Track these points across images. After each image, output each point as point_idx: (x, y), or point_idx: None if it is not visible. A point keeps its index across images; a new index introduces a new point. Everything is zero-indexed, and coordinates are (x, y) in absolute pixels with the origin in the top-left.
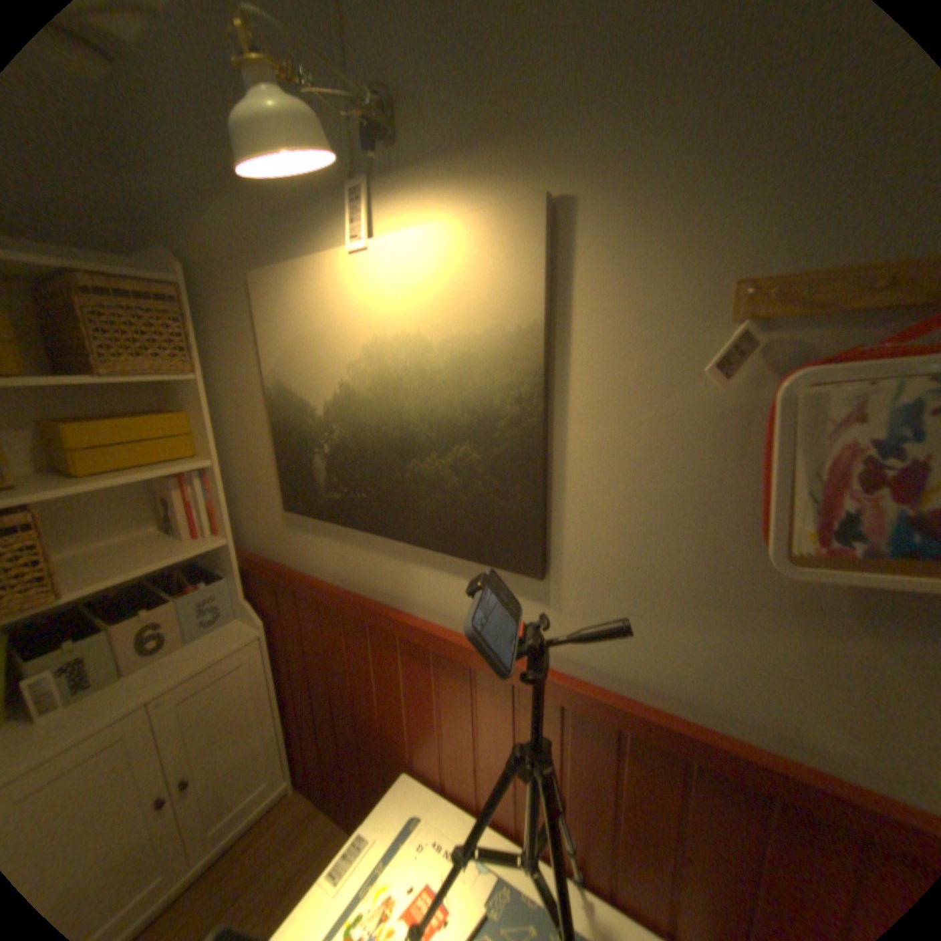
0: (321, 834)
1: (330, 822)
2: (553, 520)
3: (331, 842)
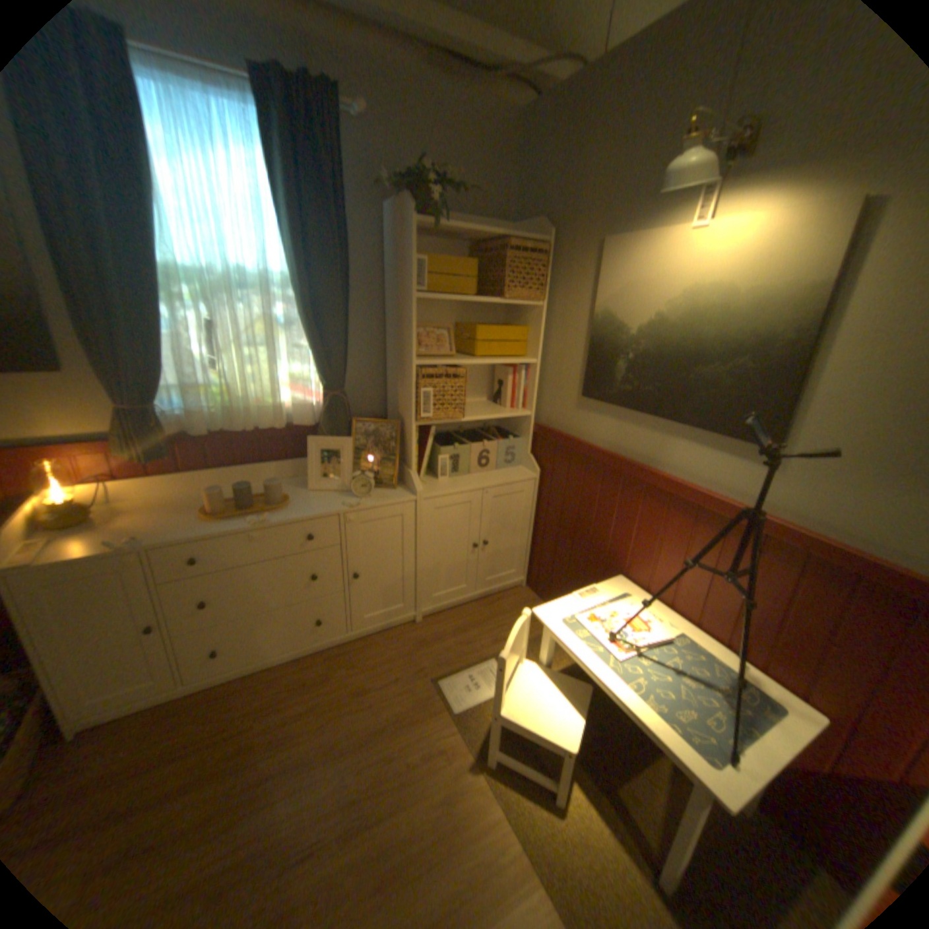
0: None
1: None
2: (799, 413)
3: None
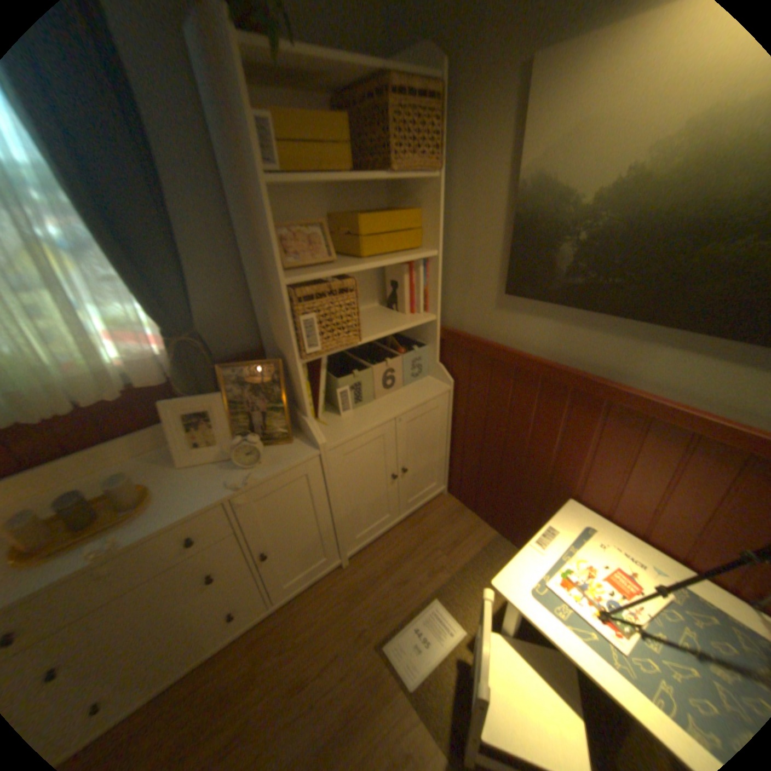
0: (471, 521)
1: (476, 516)
2: None
3: (479, 527)
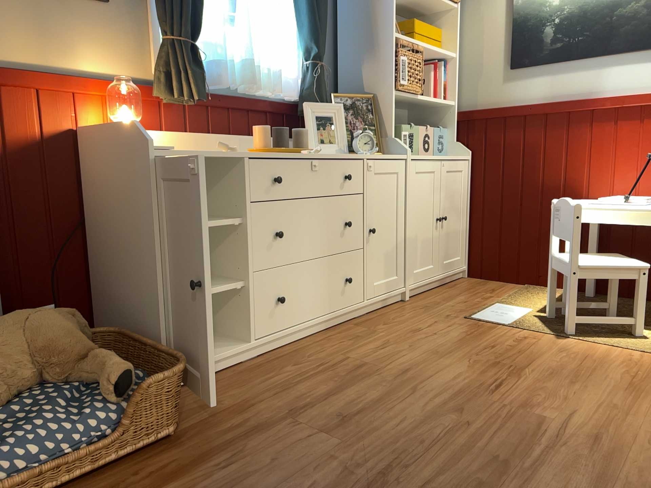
0: (497, 283)
1: (500, 281)
2: None
3: (506, 284)
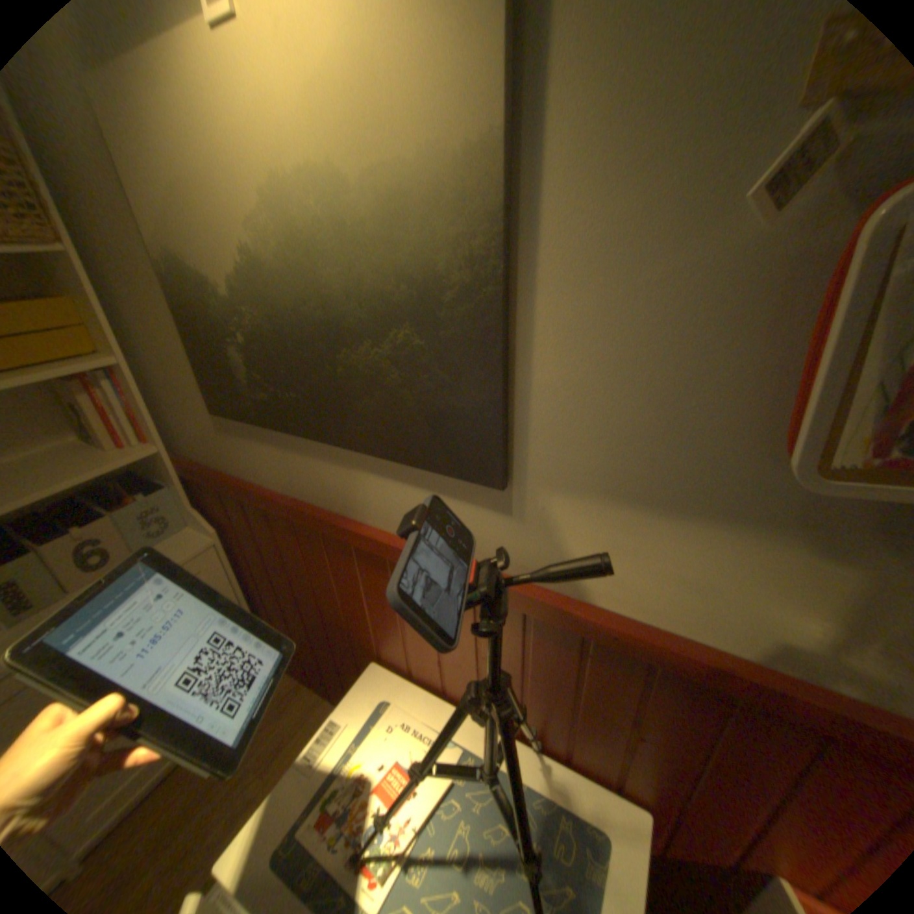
0: (306, 705)
1: (313, 694)
2: (517, 420)
3: (315, 711)
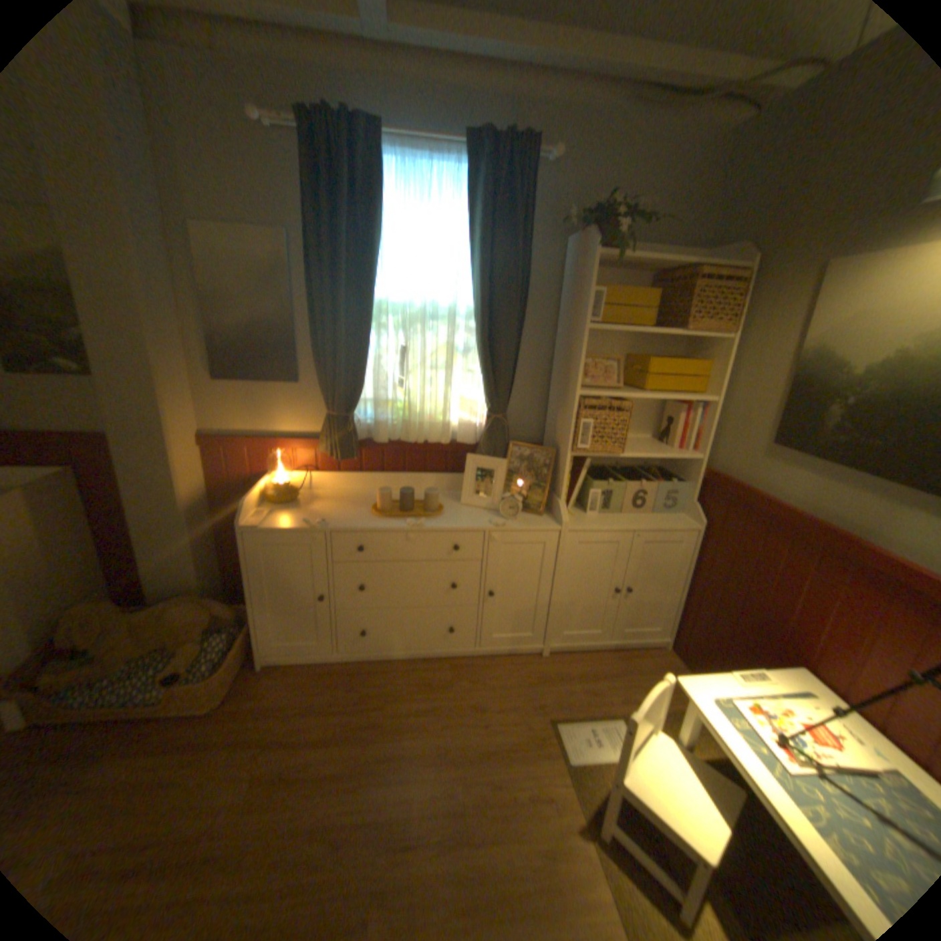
0: None
1: None
2: None
3: None
